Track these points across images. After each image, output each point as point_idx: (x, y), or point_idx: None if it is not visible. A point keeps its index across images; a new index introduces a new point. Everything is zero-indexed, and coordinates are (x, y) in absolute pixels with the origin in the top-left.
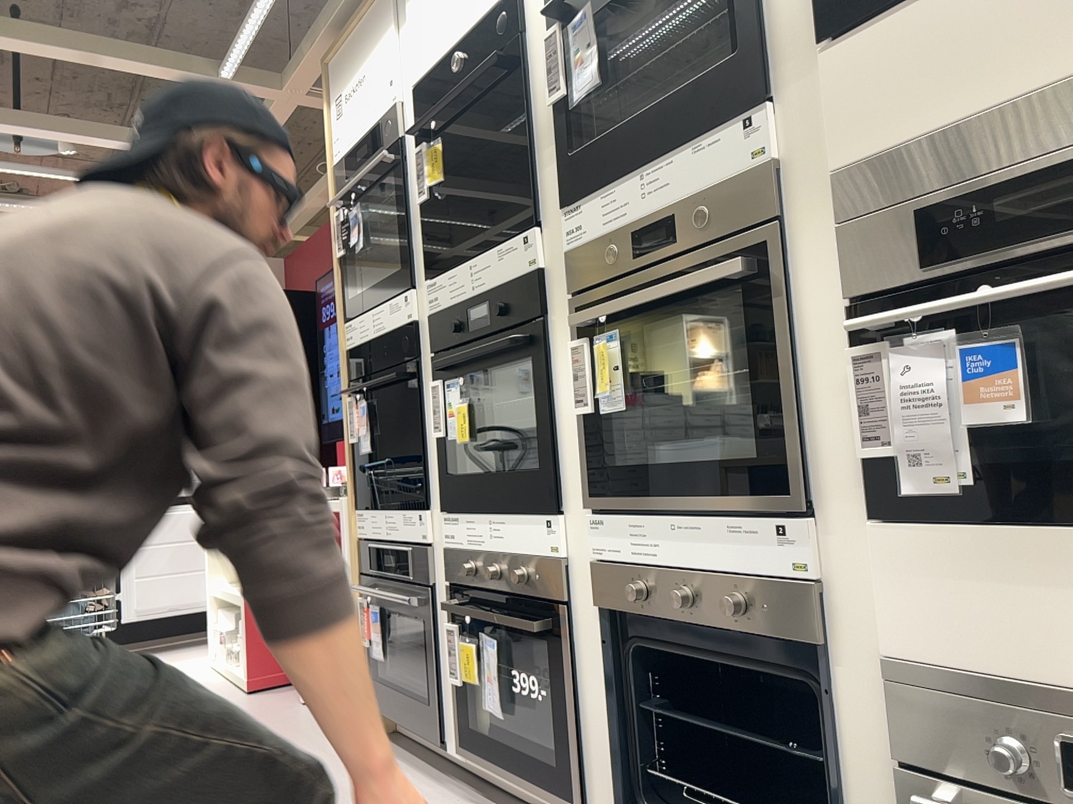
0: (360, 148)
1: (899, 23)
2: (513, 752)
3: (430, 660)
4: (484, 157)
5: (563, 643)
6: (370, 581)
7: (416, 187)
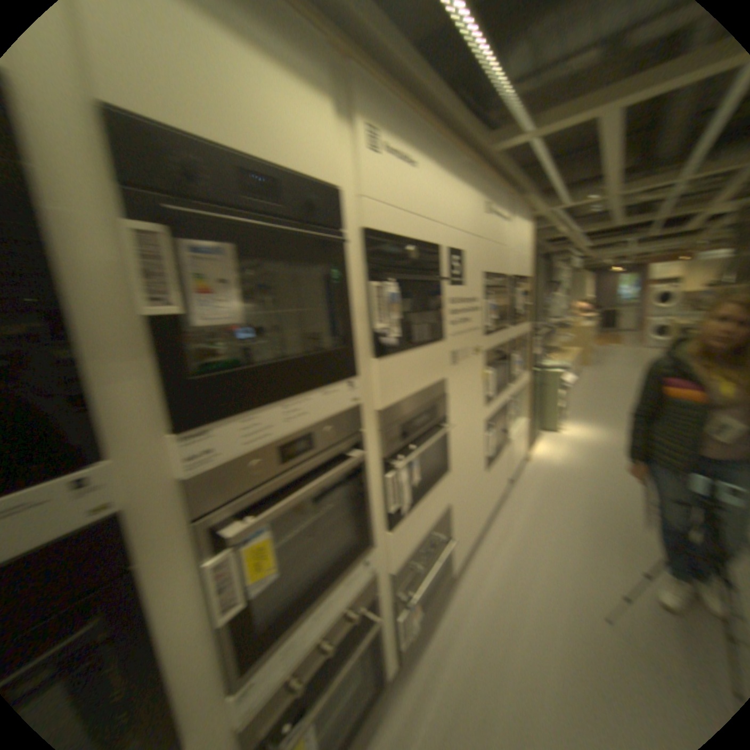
0: None
1: (399, 363)
2: None
3: None
4: None
5: None
6: None
7: None
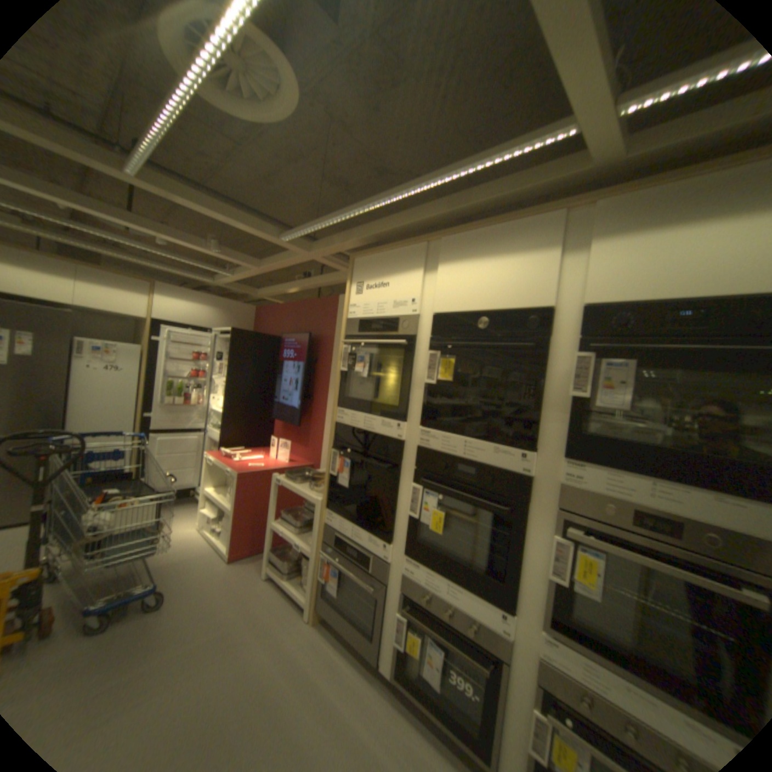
0: (375, 322)
1: None
2: (439, 710)
3: (376, 623)
4: (477, 374)
5: (504, 688)
6: (331, 552)
7: (421, 369)
